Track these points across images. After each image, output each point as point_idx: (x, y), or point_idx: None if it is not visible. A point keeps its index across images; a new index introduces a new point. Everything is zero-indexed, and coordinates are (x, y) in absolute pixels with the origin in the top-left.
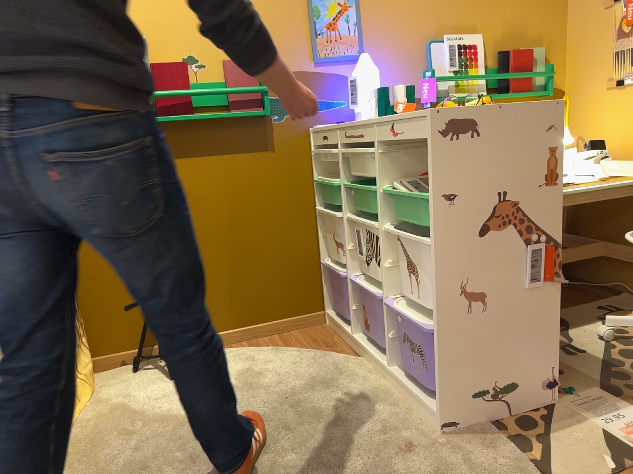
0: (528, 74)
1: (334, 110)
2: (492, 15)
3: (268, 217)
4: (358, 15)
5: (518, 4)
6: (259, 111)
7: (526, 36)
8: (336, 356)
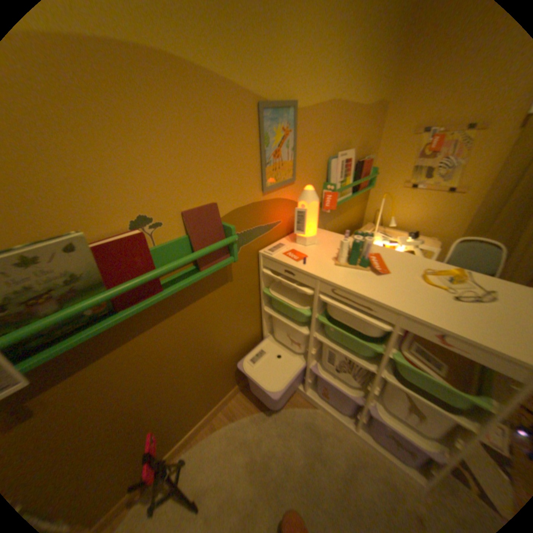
0: (371, 177)
1: (274, 230)
2: (359, 132)
3: (230, 331)
4: (295, 140)
5: (370, 122)
6: (228, 260)
7: (368, 146)
8: (301, 413)
